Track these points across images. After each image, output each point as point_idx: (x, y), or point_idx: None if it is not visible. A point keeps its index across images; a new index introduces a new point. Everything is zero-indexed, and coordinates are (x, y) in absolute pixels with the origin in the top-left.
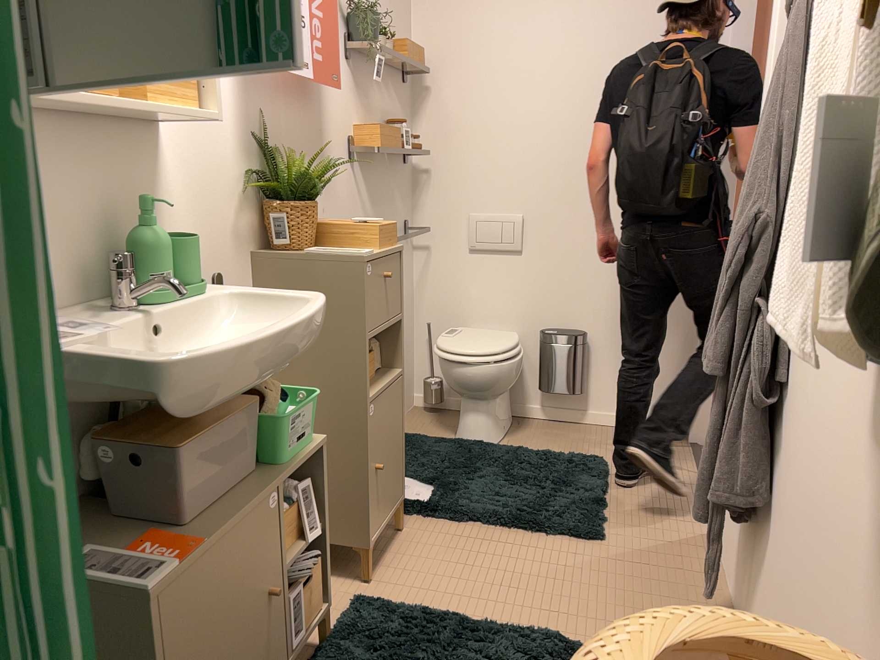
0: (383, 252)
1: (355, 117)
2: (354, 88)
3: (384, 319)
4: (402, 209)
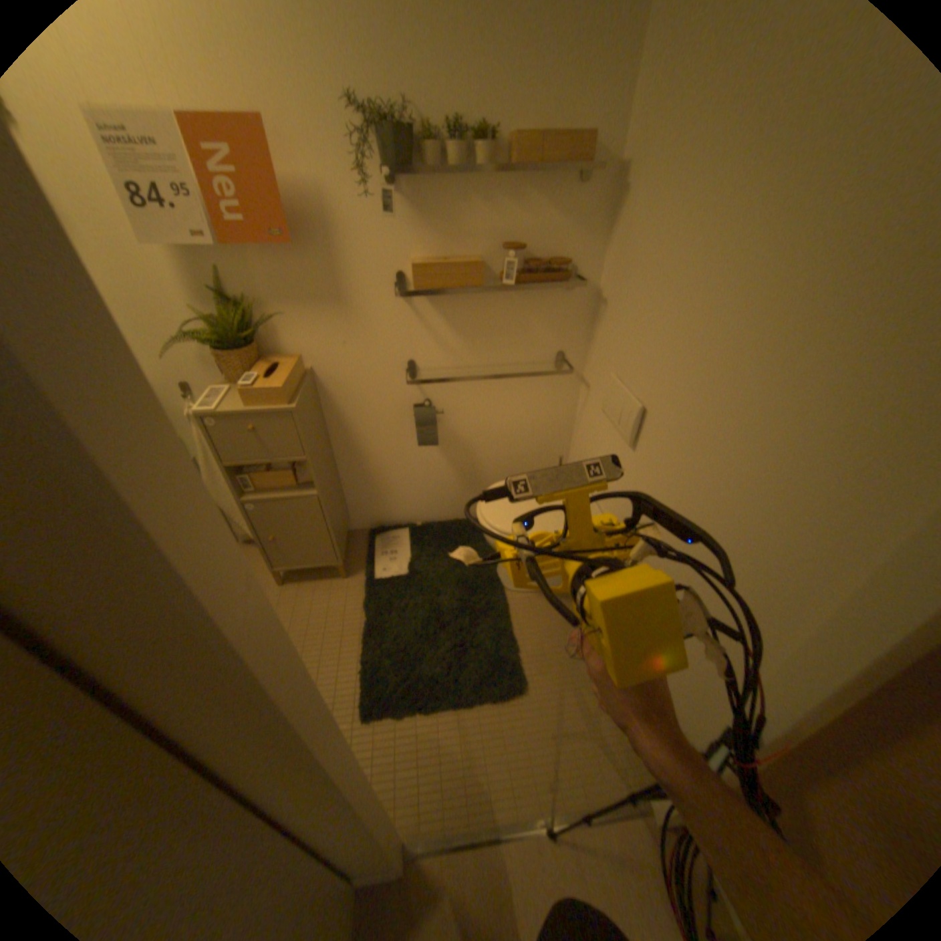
0: (242, 411)
1: (412, 248)
2: (410, 213)
3: (259, 458)
4: (551, 340)
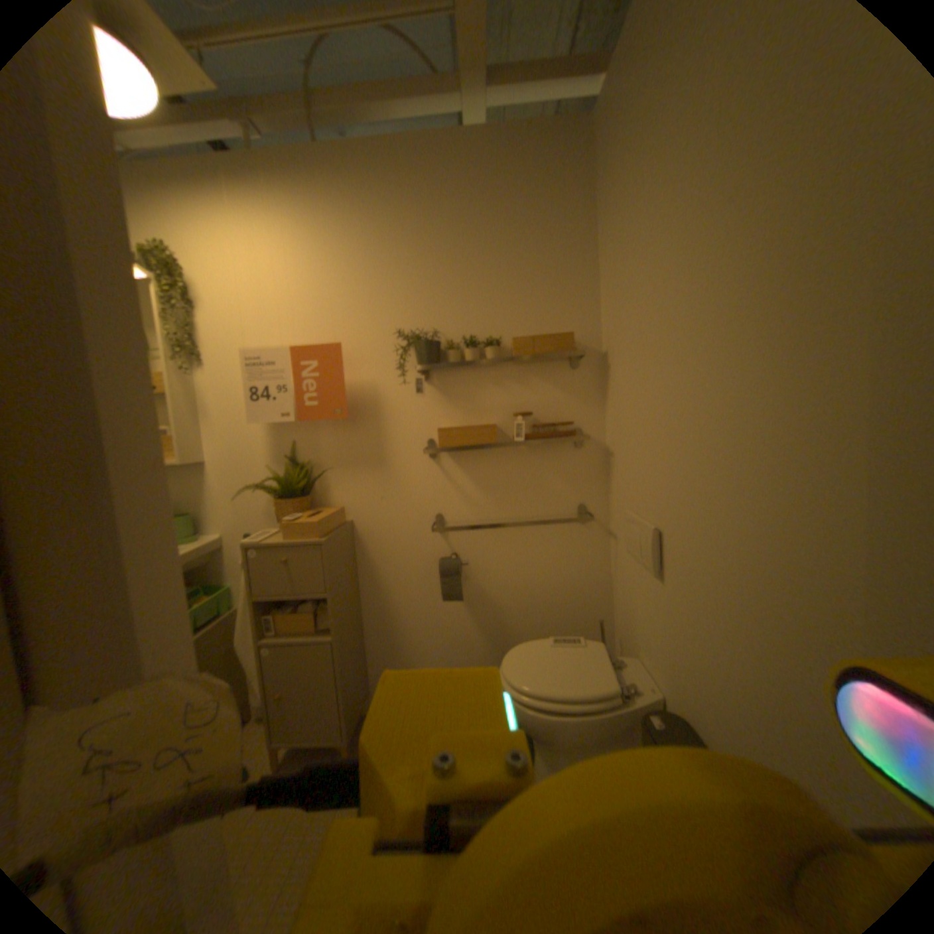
0: (280, 543)
1: (442, 419)
2: (440, 396)
3: (285, 593)
4: (571, 491)
